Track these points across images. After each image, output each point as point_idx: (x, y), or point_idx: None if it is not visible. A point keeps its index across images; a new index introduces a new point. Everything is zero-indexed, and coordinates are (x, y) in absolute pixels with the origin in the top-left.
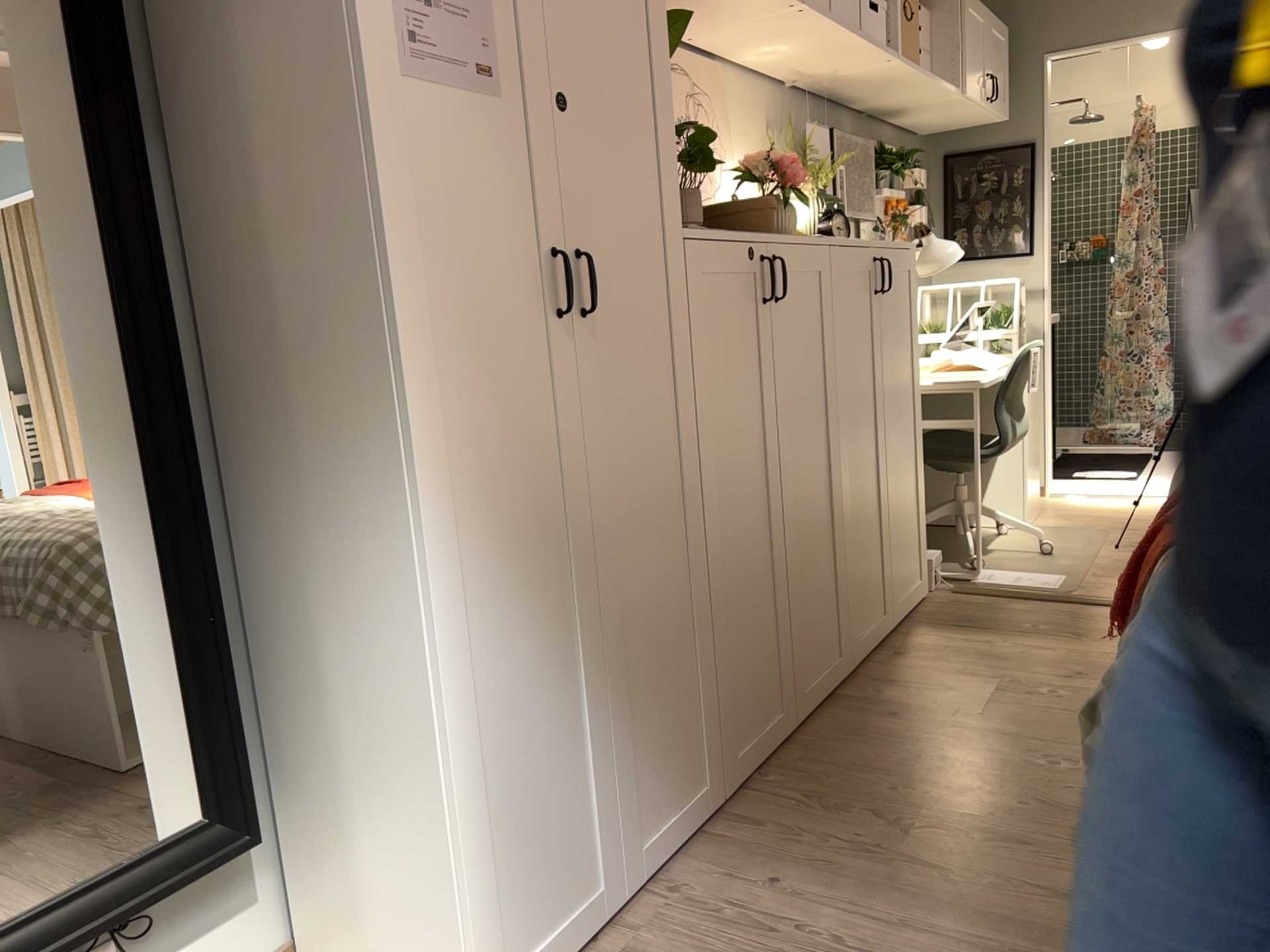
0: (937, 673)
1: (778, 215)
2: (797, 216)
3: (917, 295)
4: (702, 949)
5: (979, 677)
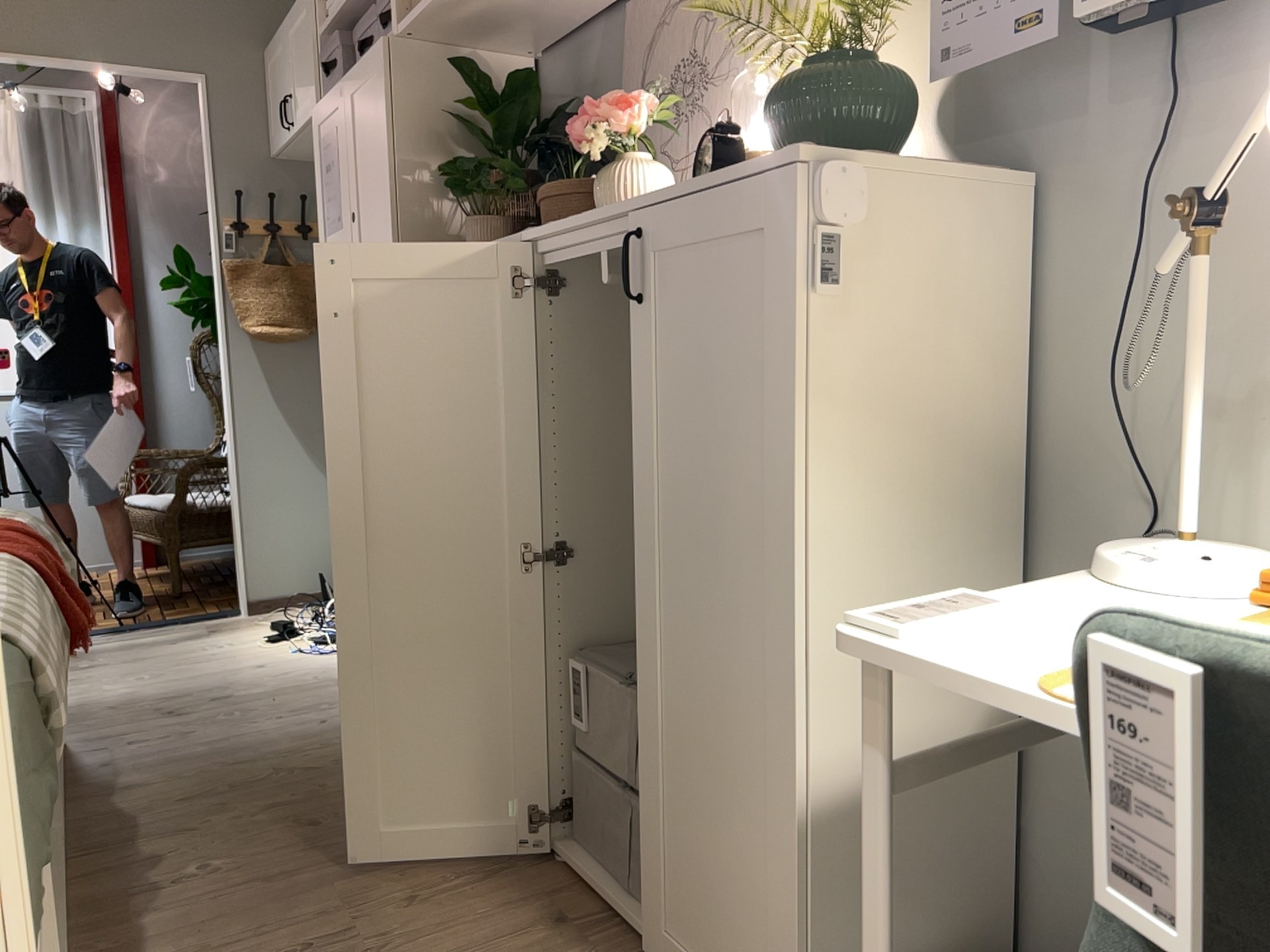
0: (461, 925)
1: (597, 193)
2: (615, 185)
3: (796, 301)
4: (318, 699)
5: (401, 950)
